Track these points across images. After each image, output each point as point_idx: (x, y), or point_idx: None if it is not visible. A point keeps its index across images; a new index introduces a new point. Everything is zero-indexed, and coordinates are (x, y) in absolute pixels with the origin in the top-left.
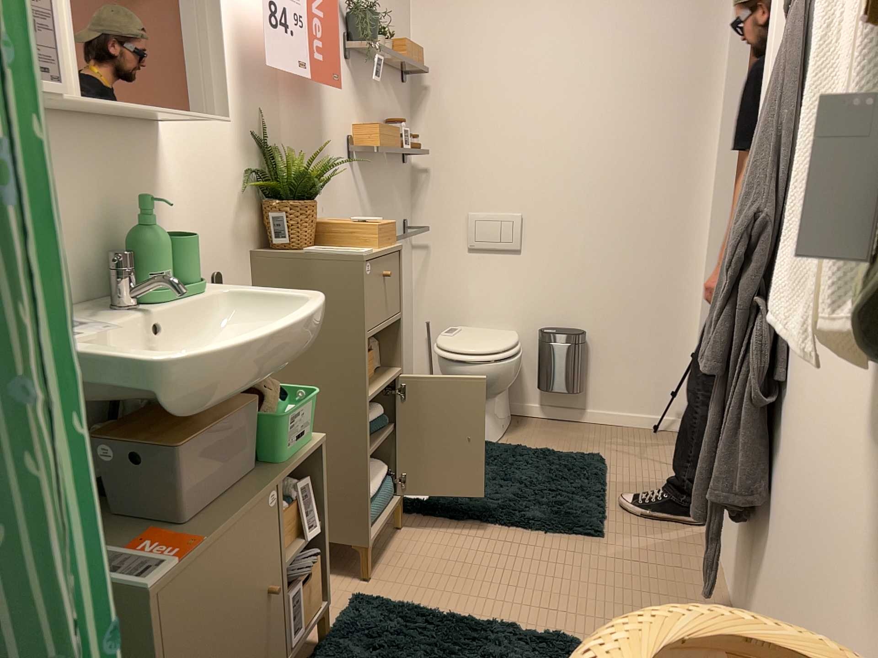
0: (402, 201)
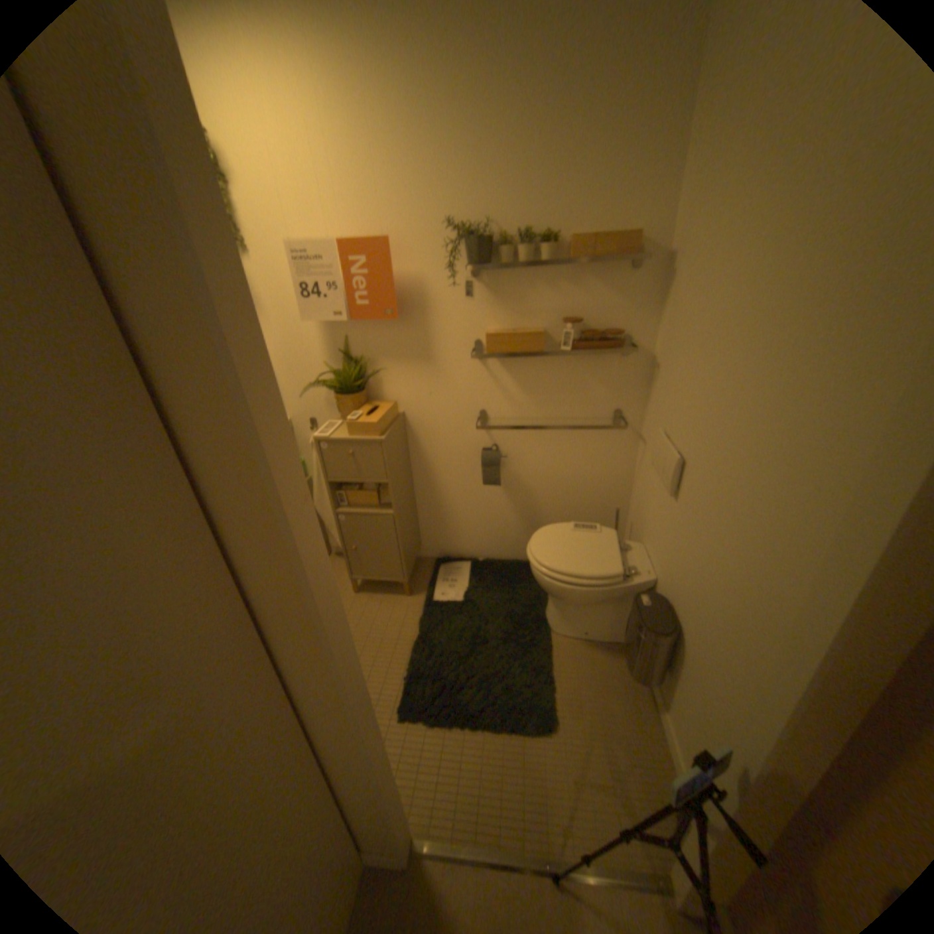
0: (609, 387)
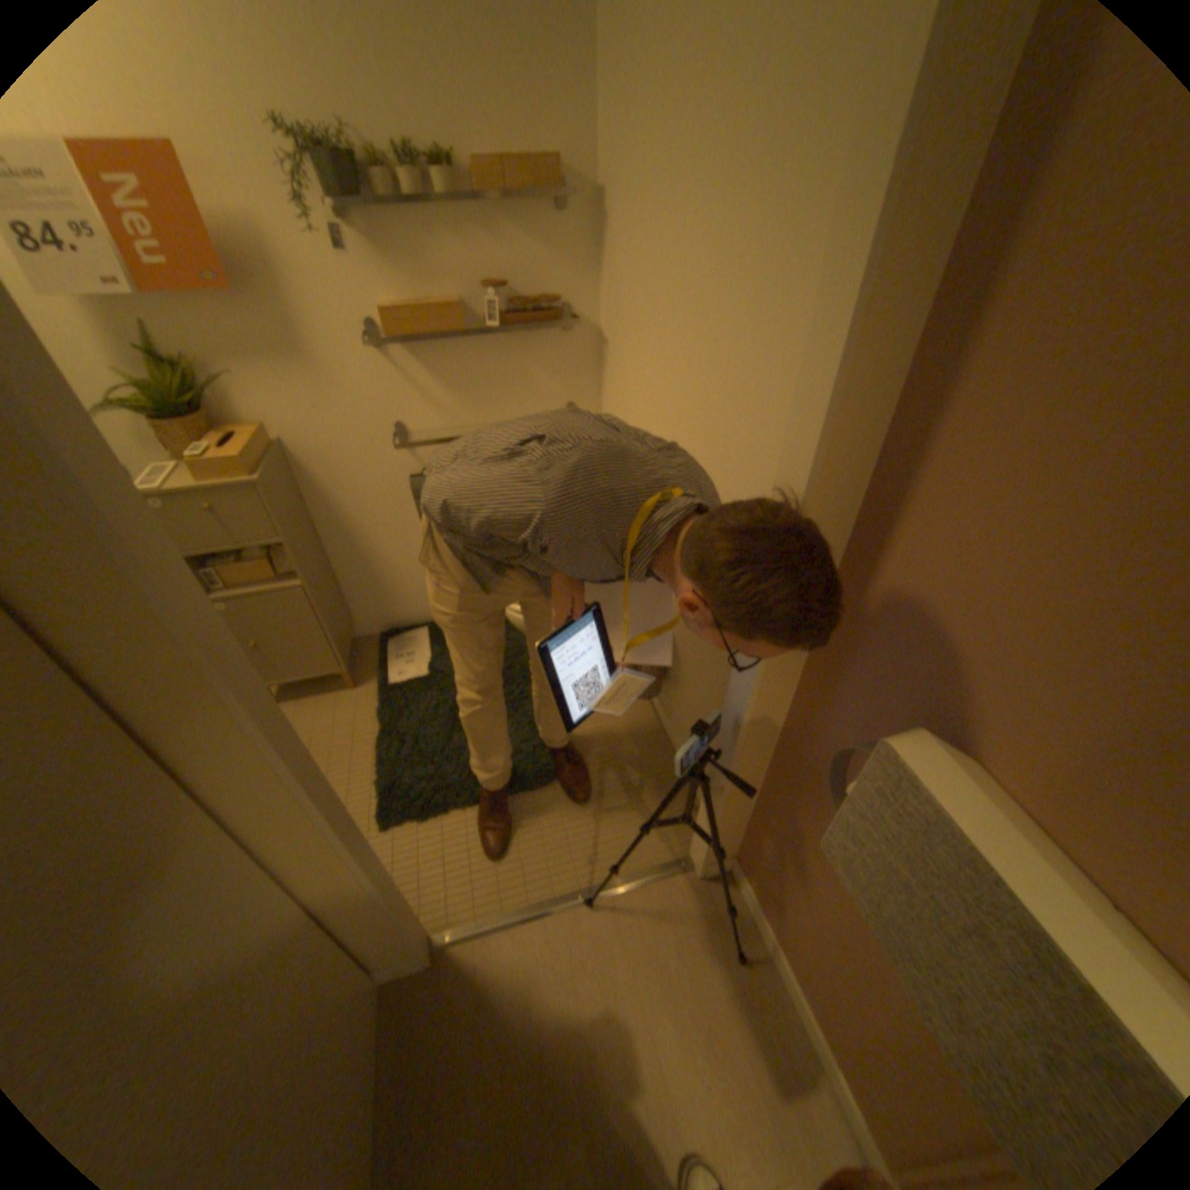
0: (556, 375)
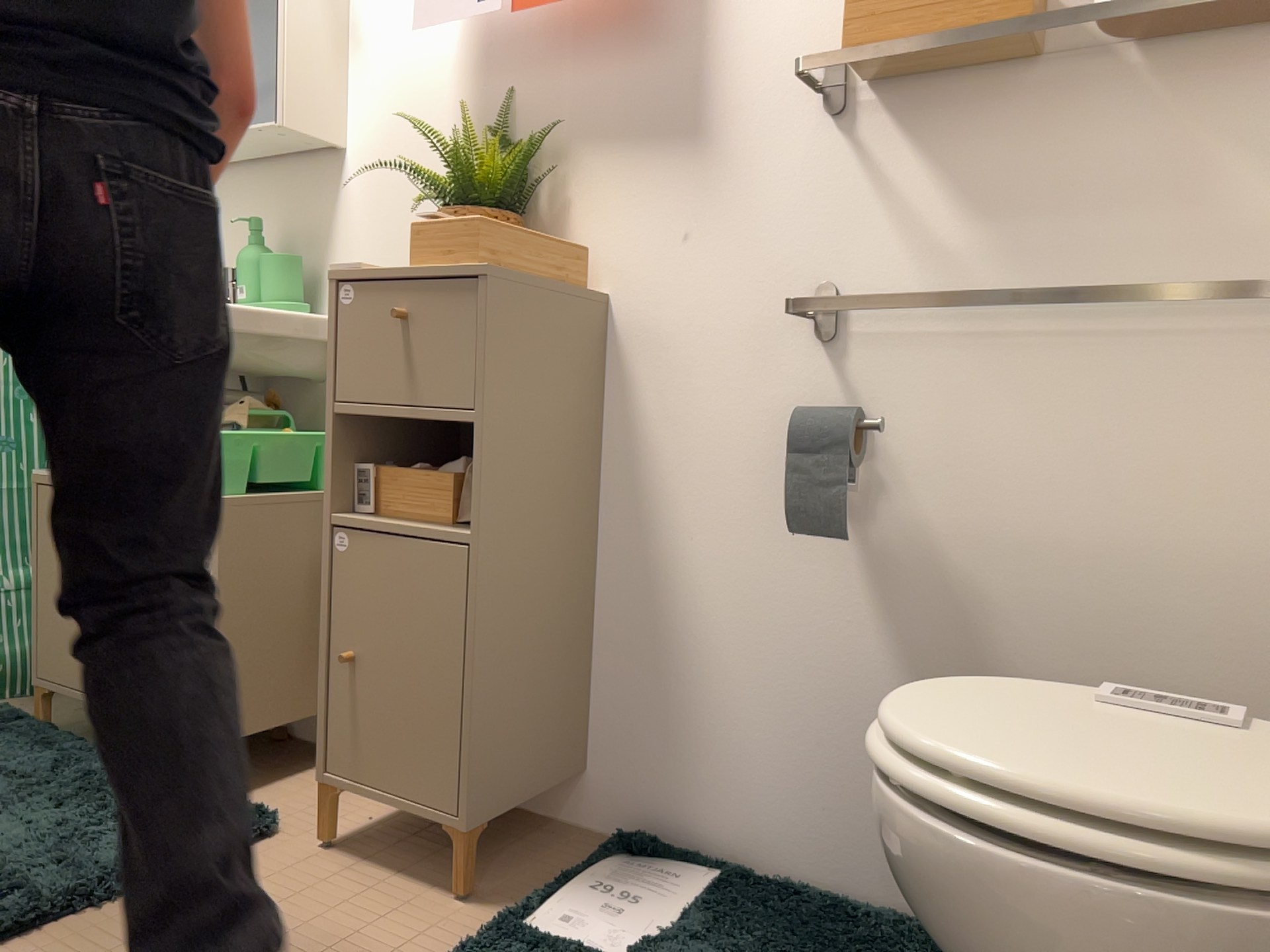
0: None
